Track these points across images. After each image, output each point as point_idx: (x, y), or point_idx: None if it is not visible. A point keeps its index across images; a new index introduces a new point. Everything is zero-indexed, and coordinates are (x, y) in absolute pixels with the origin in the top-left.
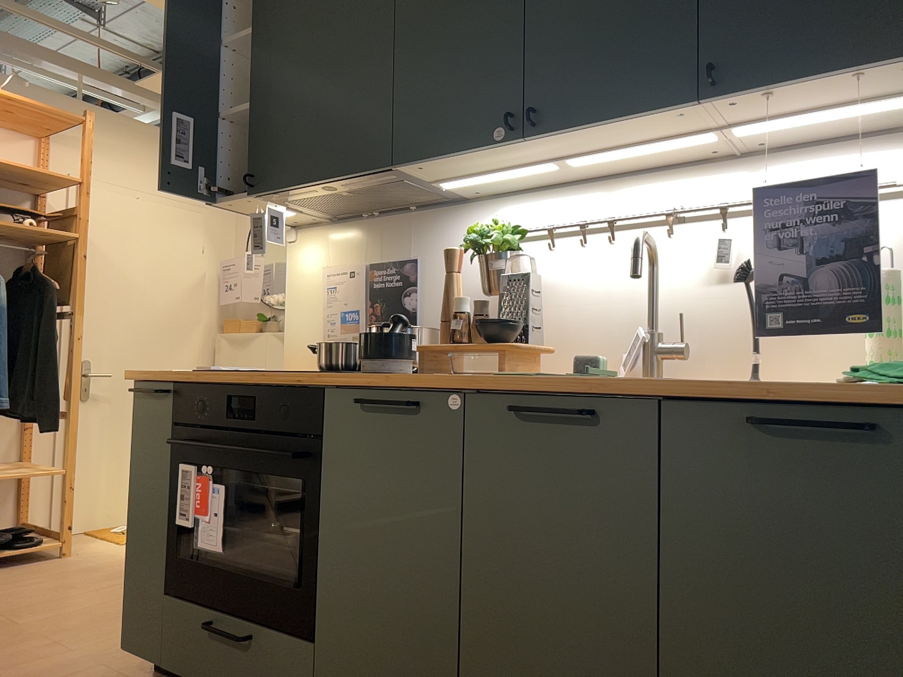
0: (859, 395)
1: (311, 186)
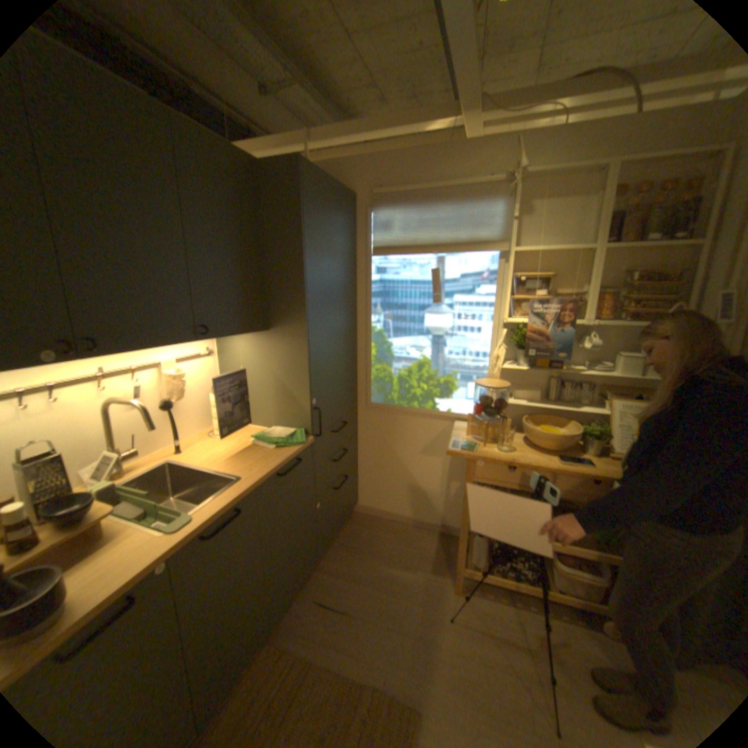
0: (297, 453)
1: None
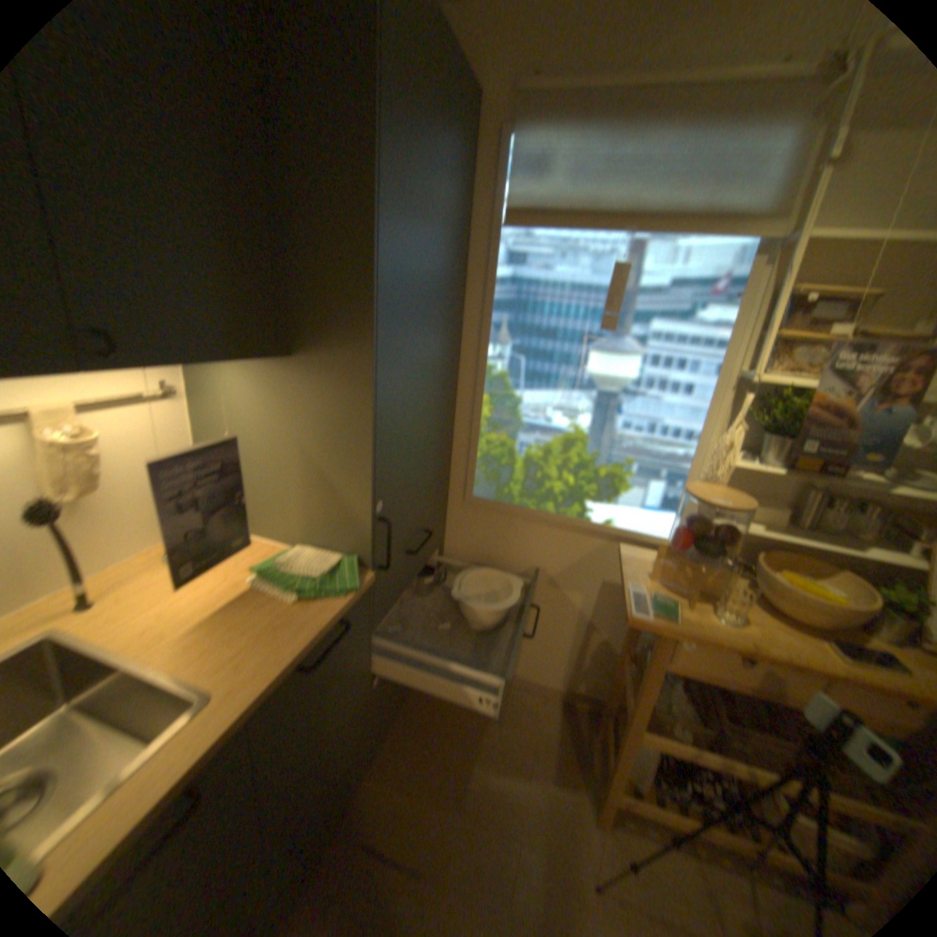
0: (342, 617)
1: None
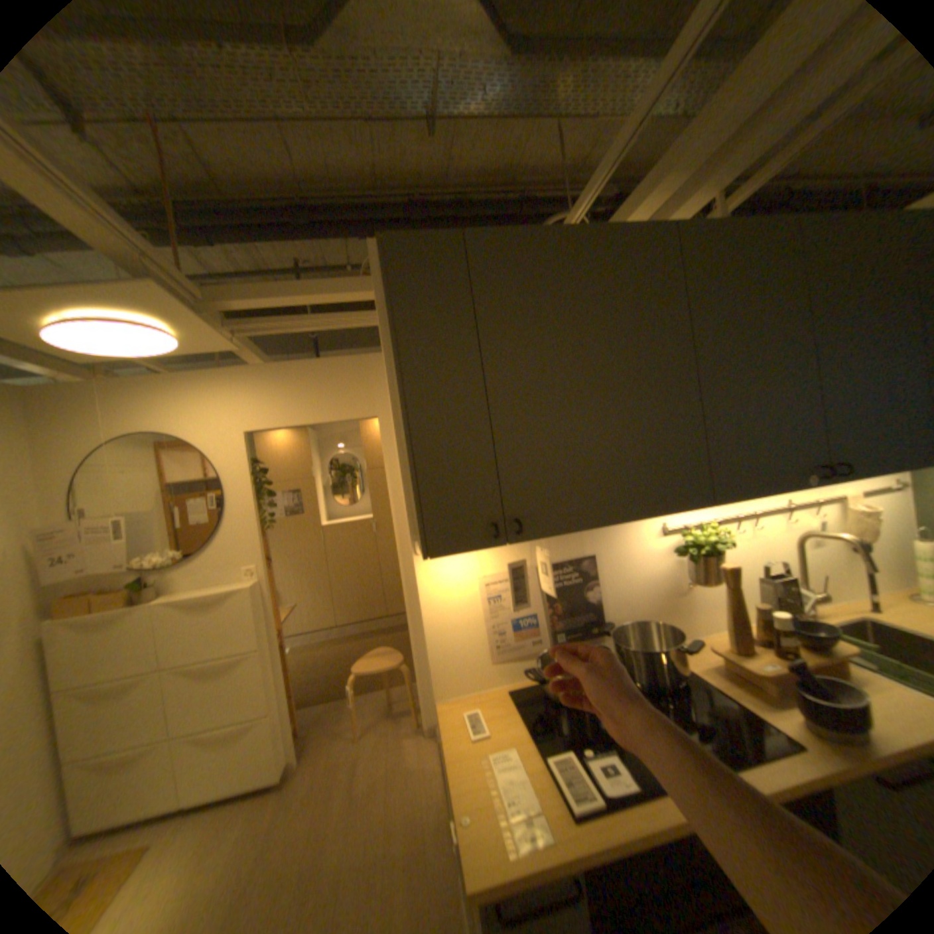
0: None
1: (599, 525)
